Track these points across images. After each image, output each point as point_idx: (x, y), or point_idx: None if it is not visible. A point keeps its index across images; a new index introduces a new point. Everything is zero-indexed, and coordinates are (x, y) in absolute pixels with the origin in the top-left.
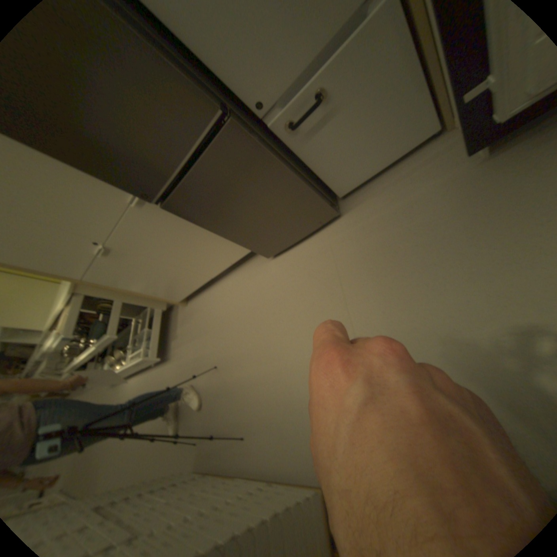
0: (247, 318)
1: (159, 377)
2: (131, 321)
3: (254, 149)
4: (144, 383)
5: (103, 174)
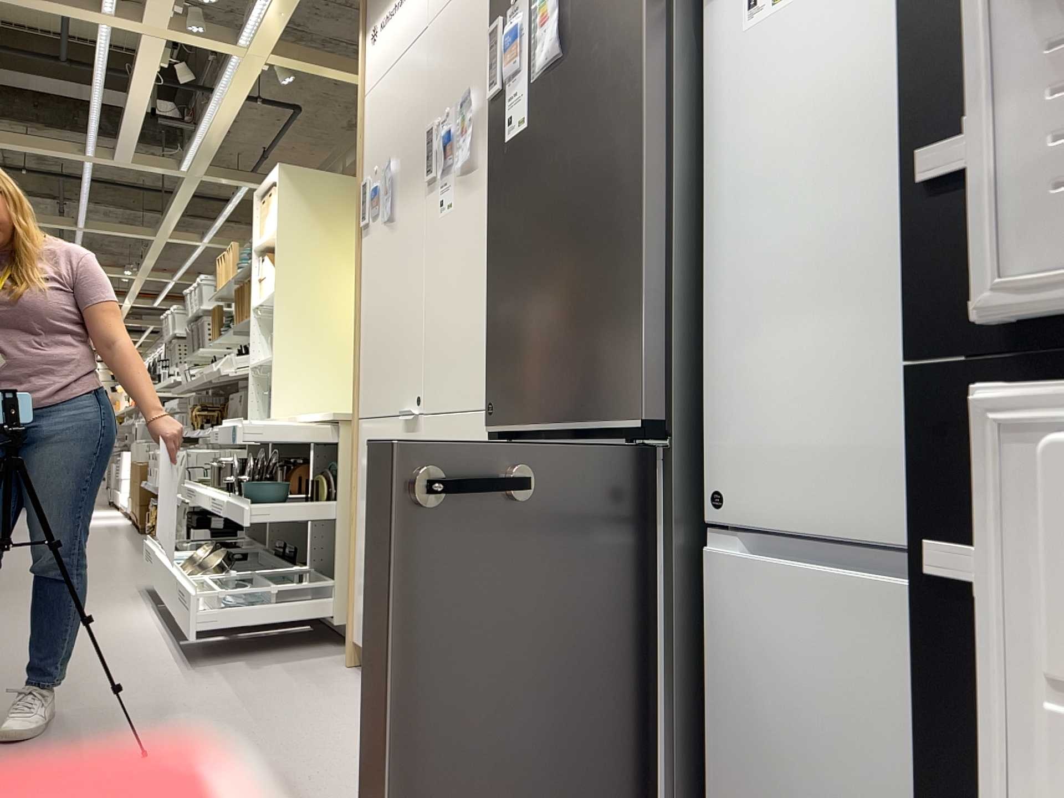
0: (283, 797)
1: (141, 660)
2: (300, 565)
3: (633, 544)
4: (132, 638)
5: (491, 336)
